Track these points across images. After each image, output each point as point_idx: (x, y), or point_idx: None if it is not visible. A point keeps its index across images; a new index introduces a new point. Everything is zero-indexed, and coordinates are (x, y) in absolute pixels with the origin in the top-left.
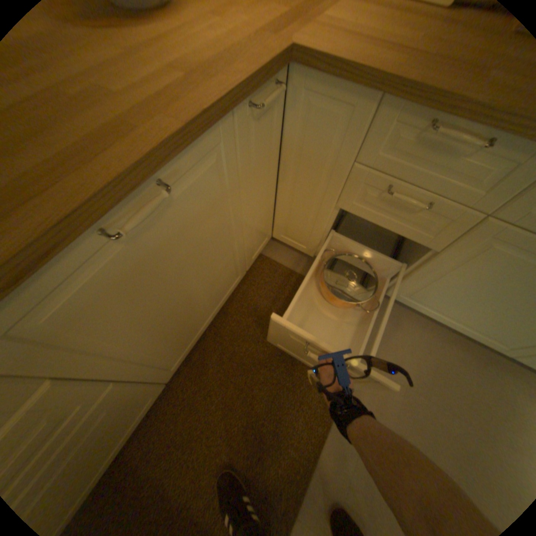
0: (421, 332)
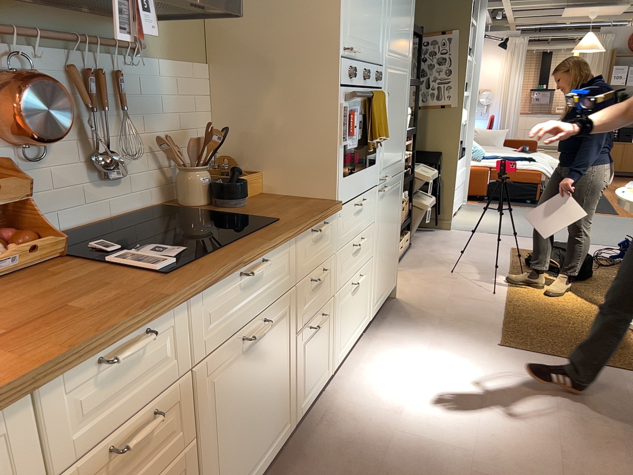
0: None
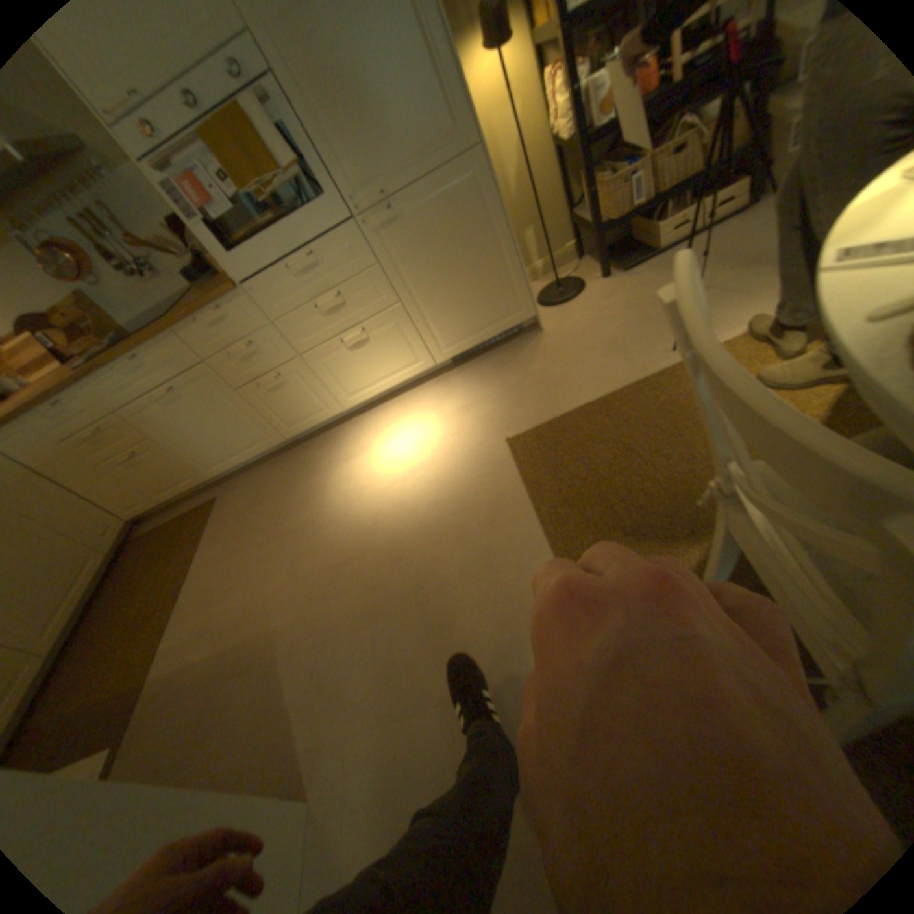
0: (251, 479)
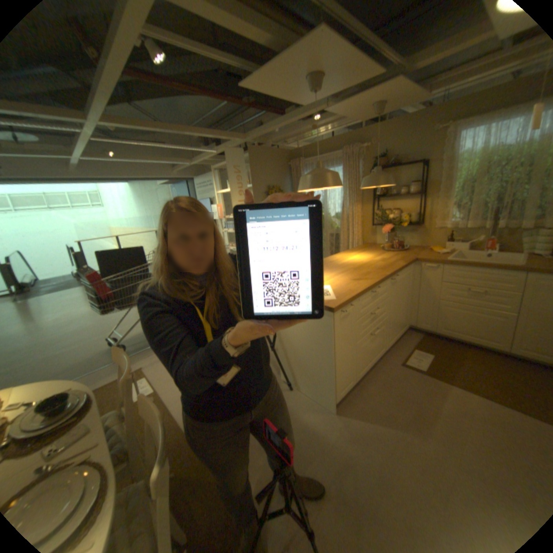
0: None
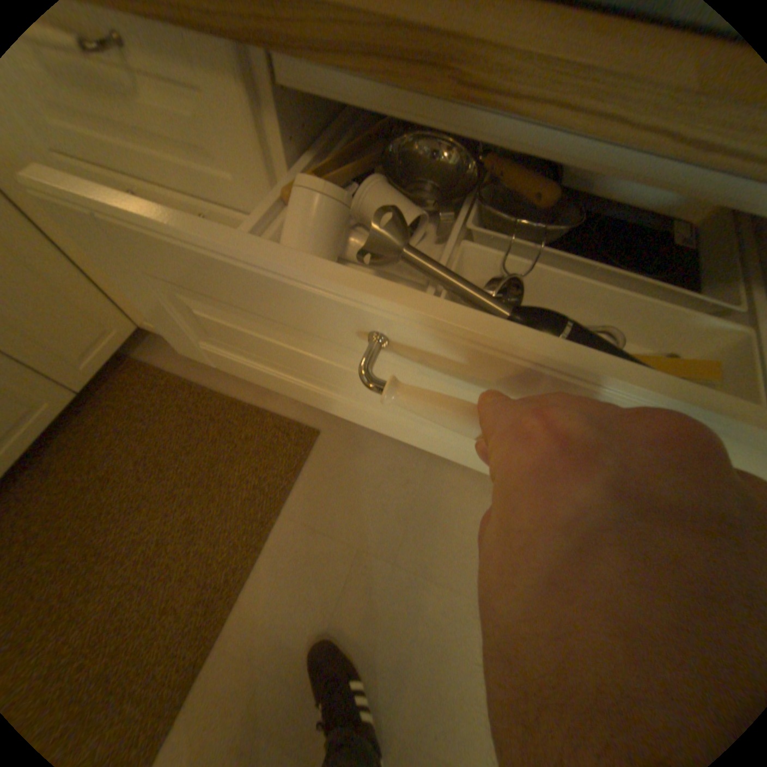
0: (393, 452)
